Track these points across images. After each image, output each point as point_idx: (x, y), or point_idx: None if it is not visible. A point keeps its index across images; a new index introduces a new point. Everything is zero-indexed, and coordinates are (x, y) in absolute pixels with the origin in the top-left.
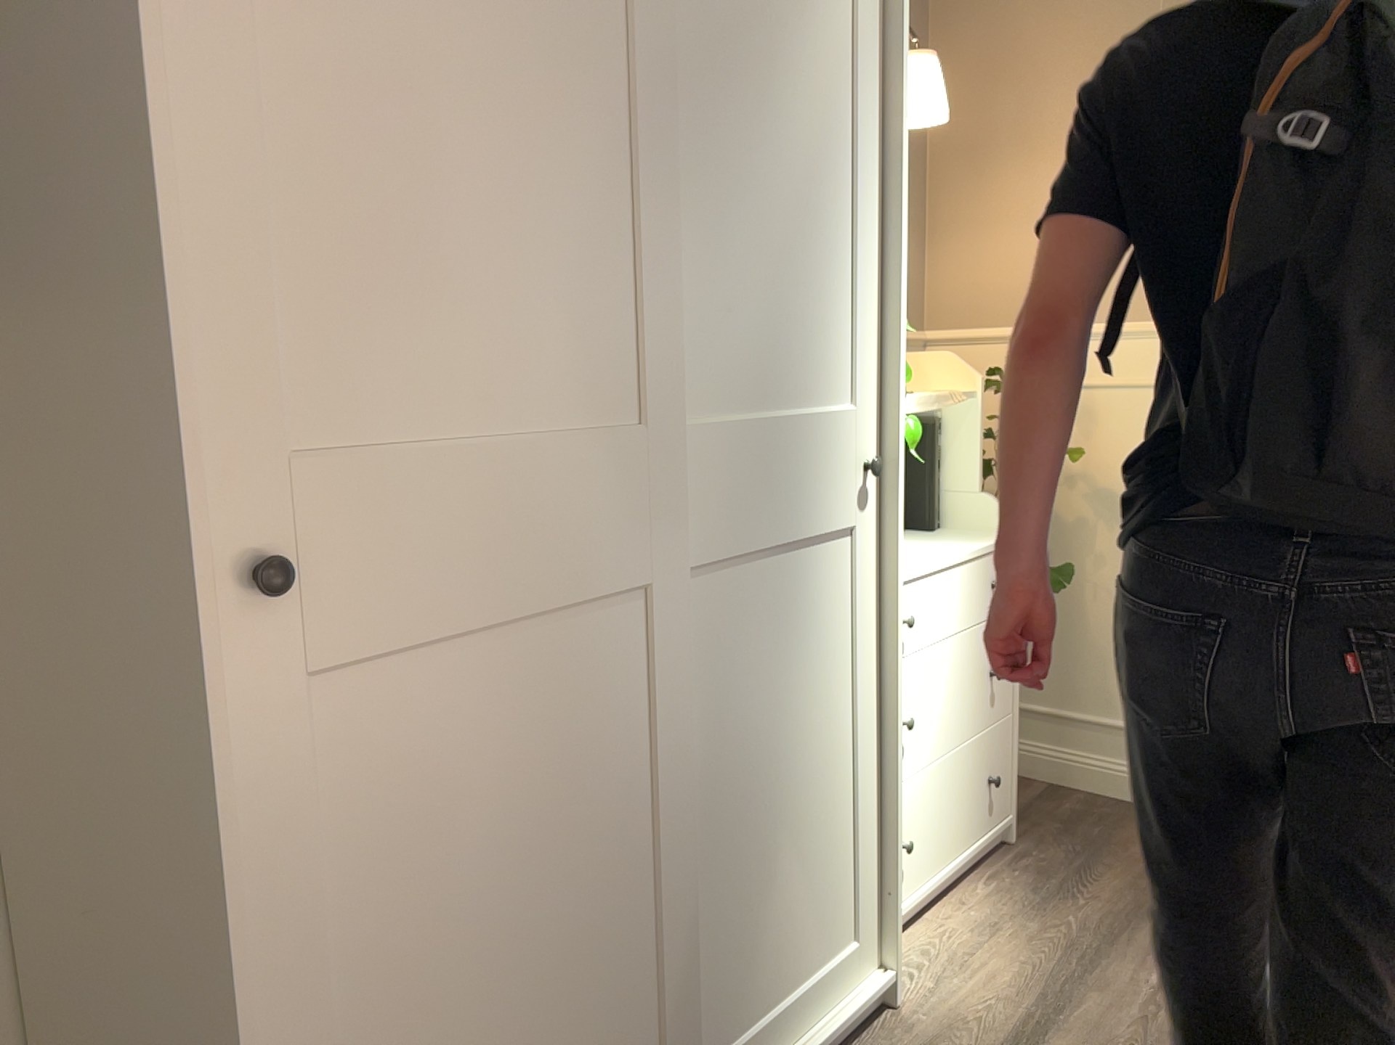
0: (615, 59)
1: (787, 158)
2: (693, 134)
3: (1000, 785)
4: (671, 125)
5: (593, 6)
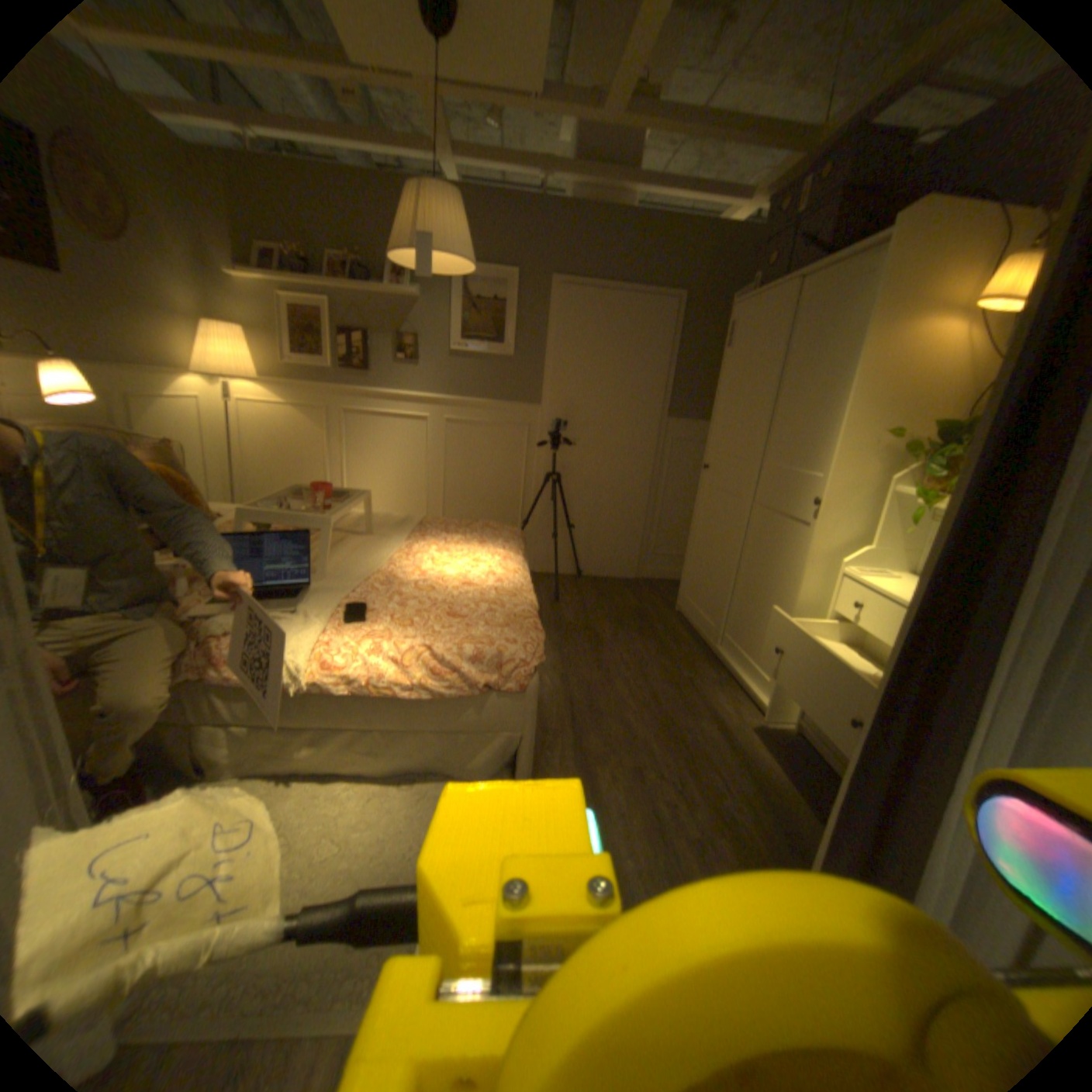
0: (768, 372)
1: (819, 381)
2: (790, 382)
3: None
4: (782, 383)
5: (767, 361)
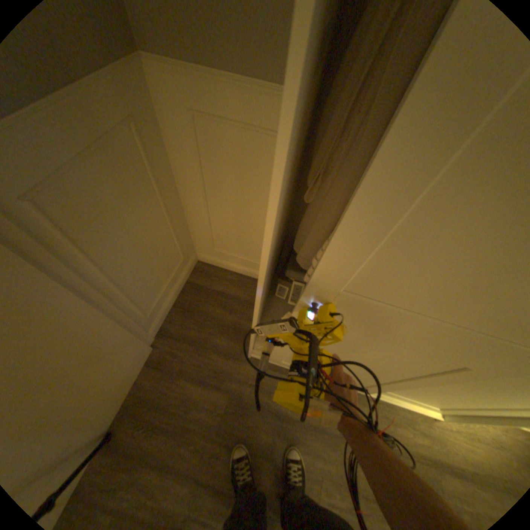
0: None
1: None
2: None
3: None
4: None
5: None
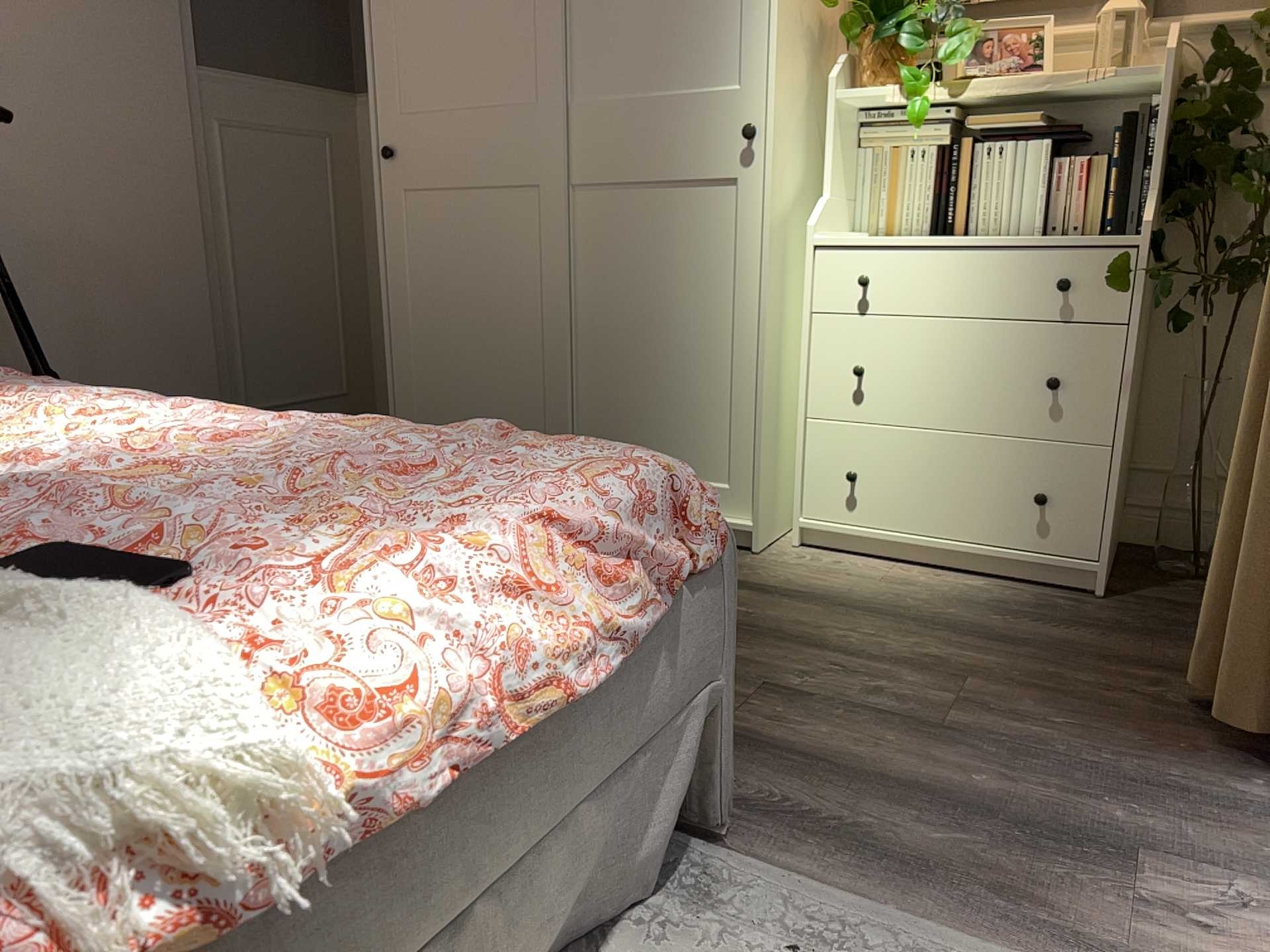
0: None
1: None
2: None
3: (1038, 503)
4: None
5: None
